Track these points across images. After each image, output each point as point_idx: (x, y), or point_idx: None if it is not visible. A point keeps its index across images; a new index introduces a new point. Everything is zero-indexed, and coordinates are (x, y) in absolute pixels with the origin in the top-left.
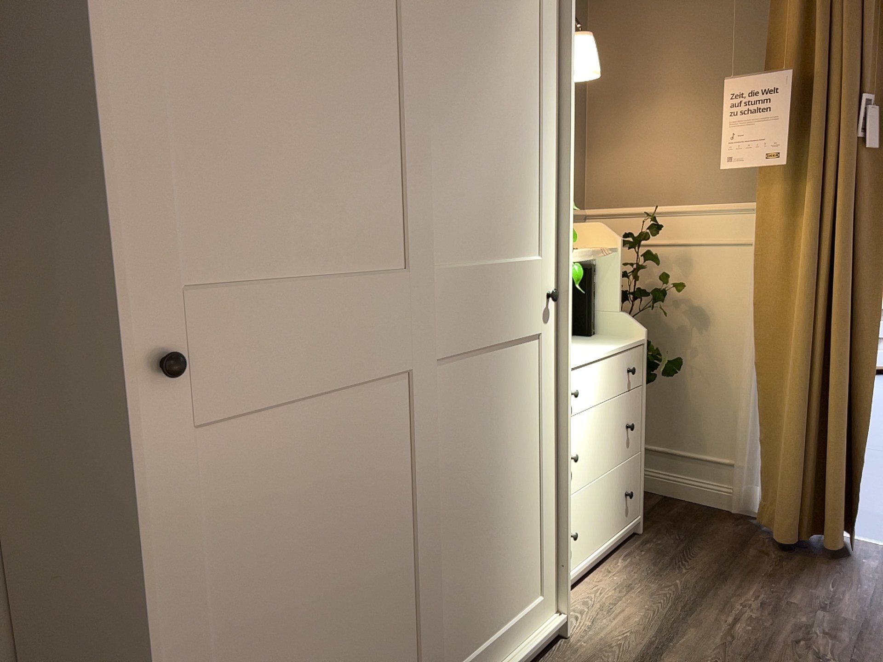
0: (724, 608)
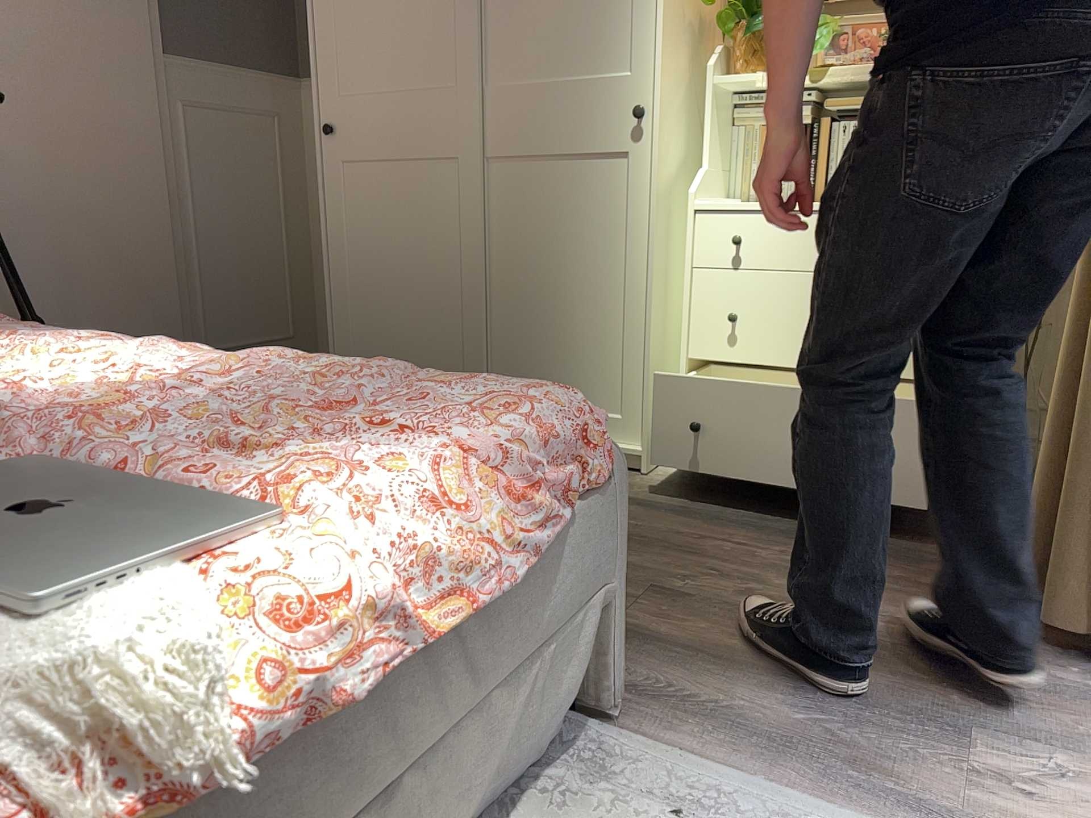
0: (772, 545)
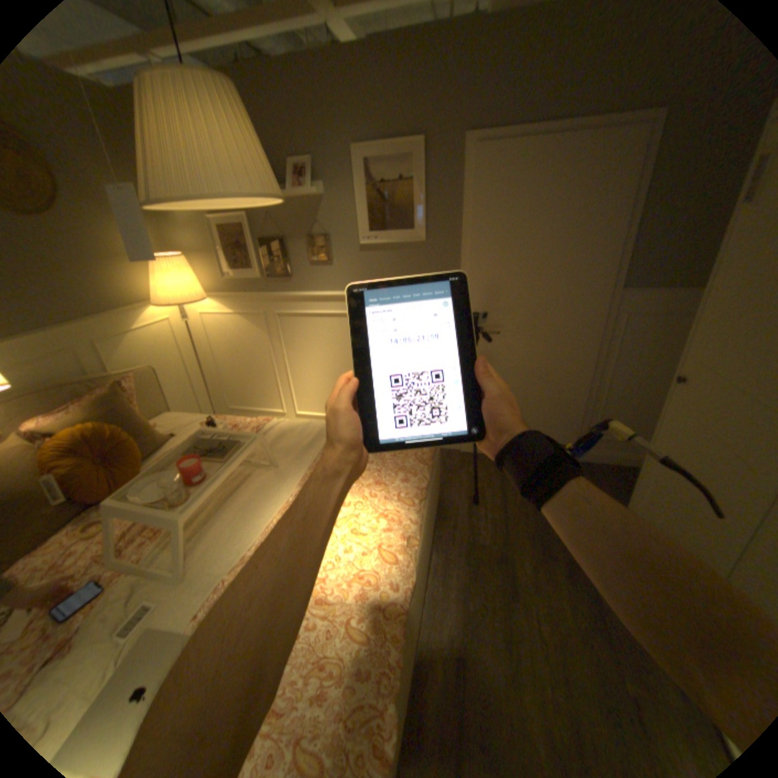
0: None
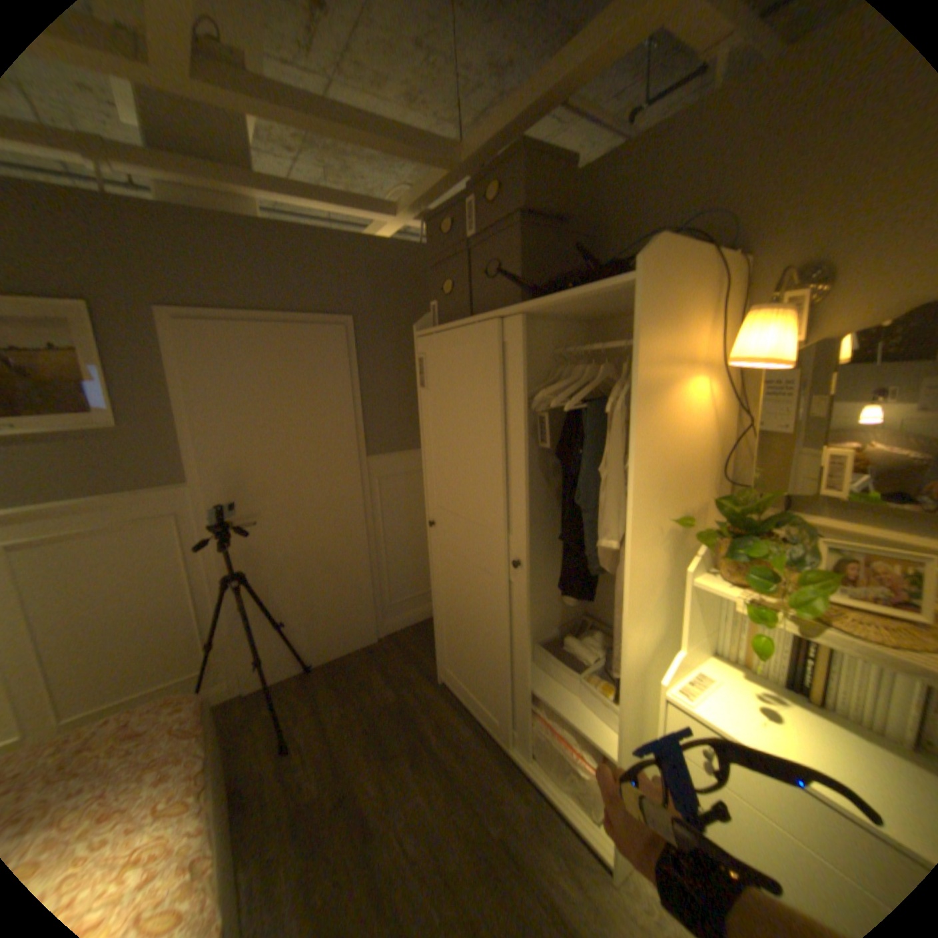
0: None
